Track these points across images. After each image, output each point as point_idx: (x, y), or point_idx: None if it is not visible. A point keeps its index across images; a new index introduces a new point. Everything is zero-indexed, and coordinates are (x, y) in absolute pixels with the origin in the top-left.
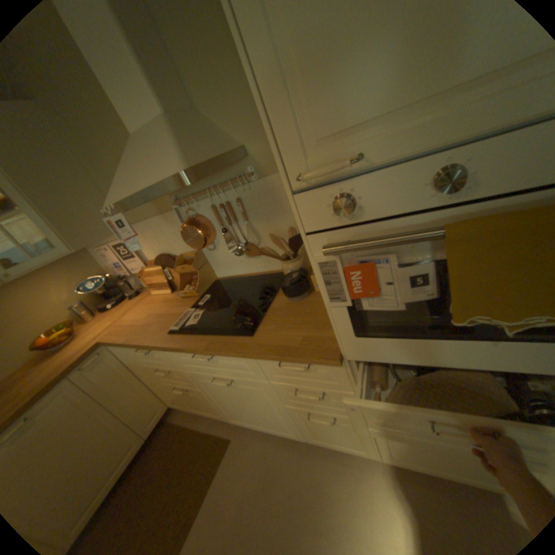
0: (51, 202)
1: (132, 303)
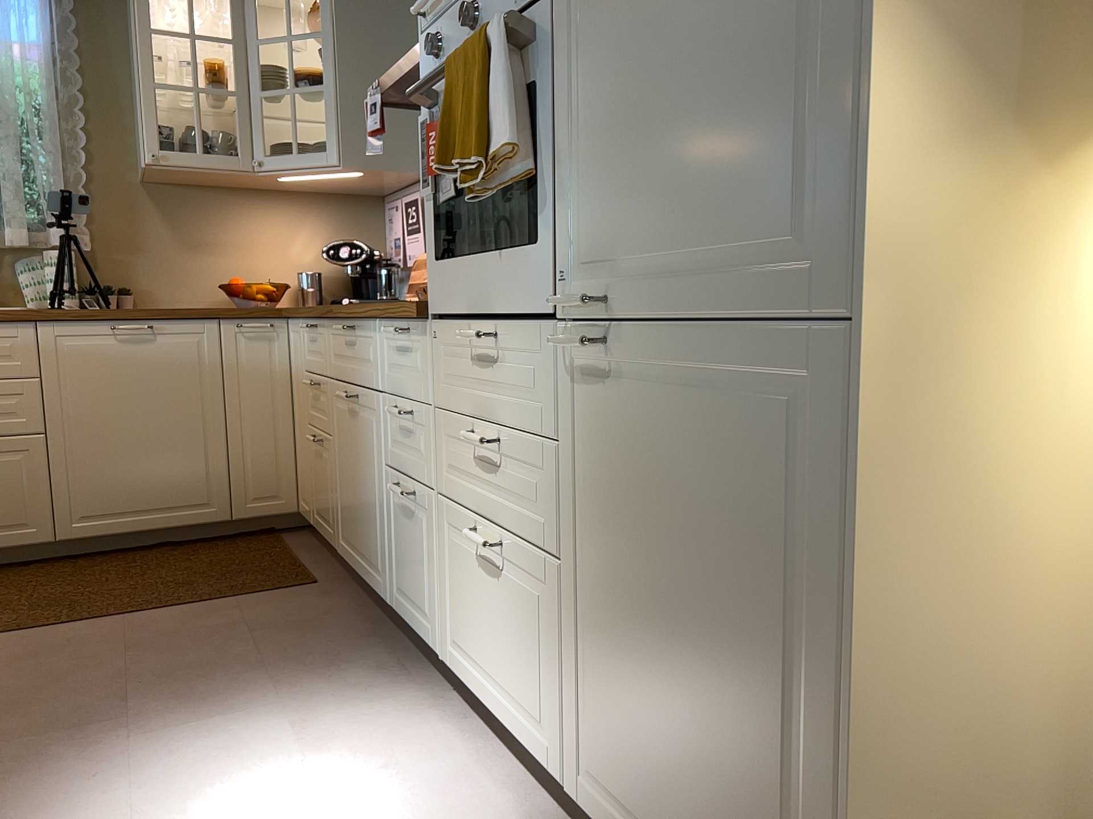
0: (361, 92)
1: None
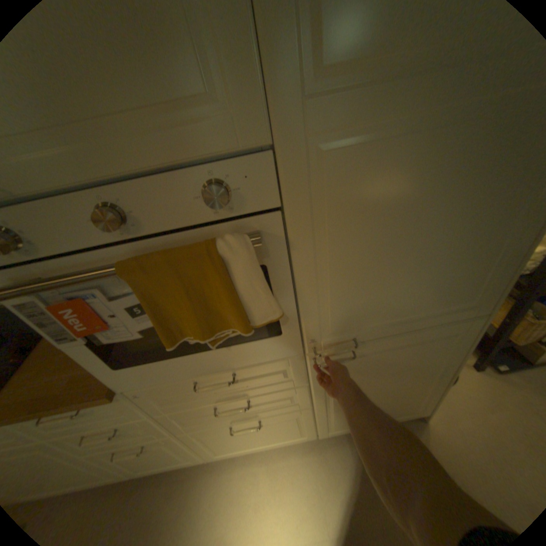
0: None
1: None
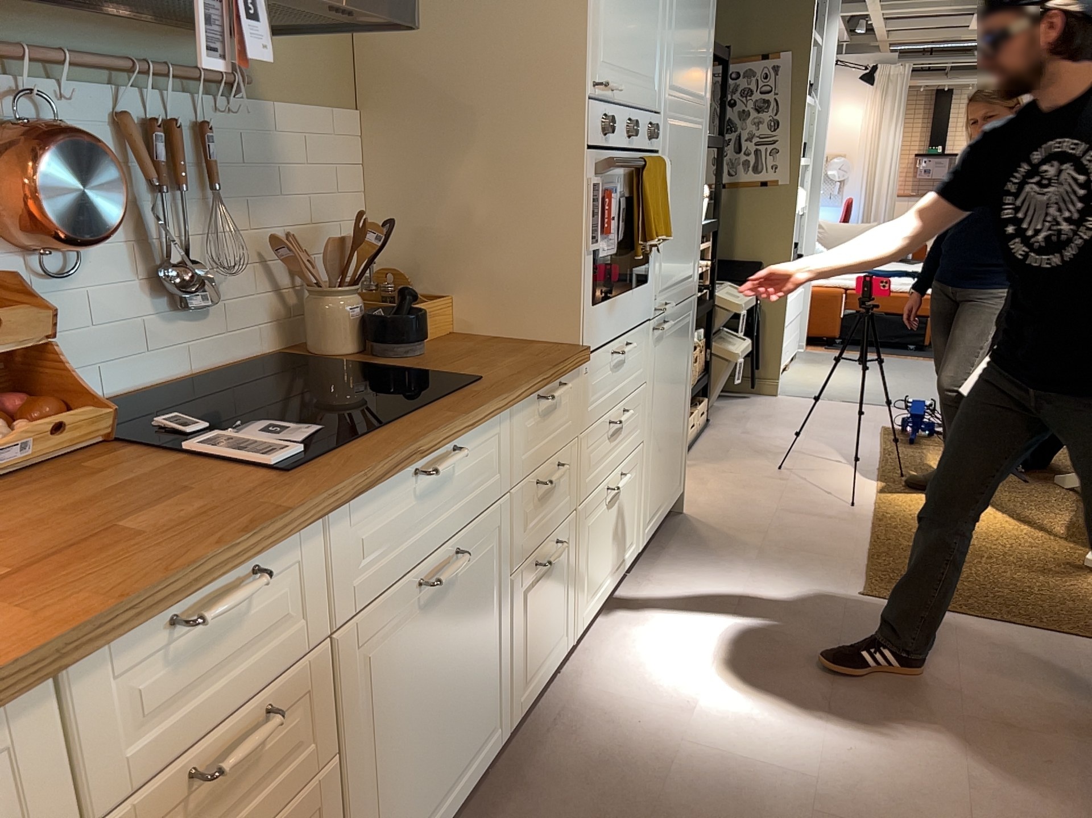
0: None
1: None
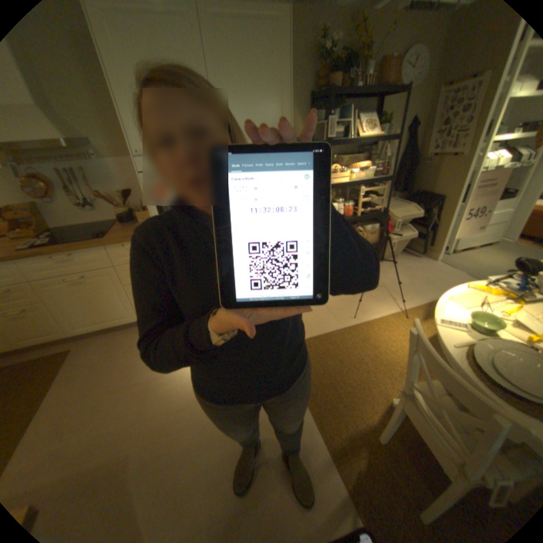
0: None
1: None
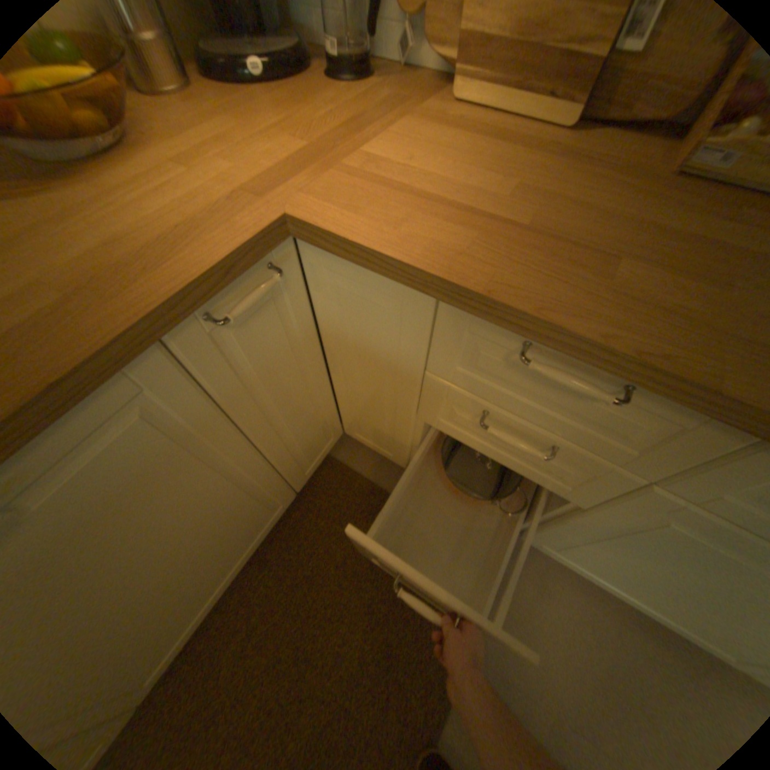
0: None
1: (366, 97)
